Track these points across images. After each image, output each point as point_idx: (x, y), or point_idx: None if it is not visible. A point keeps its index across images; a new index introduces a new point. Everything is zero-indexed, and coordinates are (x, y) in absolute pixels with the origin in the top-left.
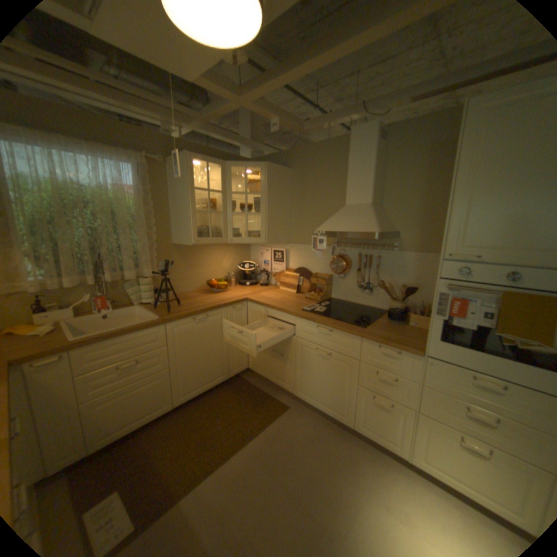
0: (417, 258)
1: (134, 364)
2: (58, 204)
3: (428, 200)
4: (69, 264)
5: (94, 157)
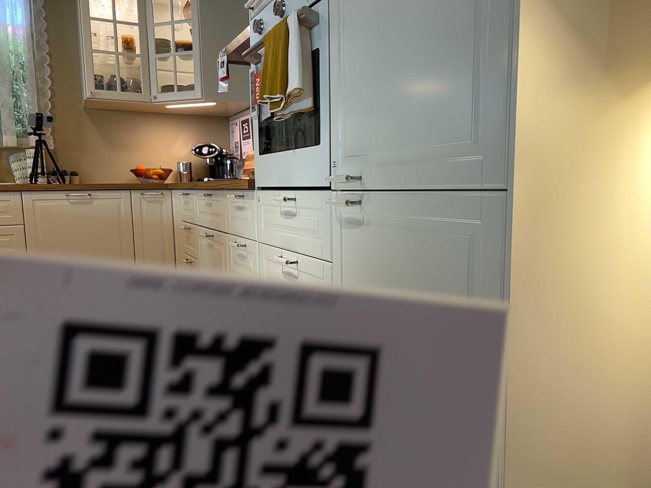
0: None
1: None
2: None
3: None
4: None
5: None
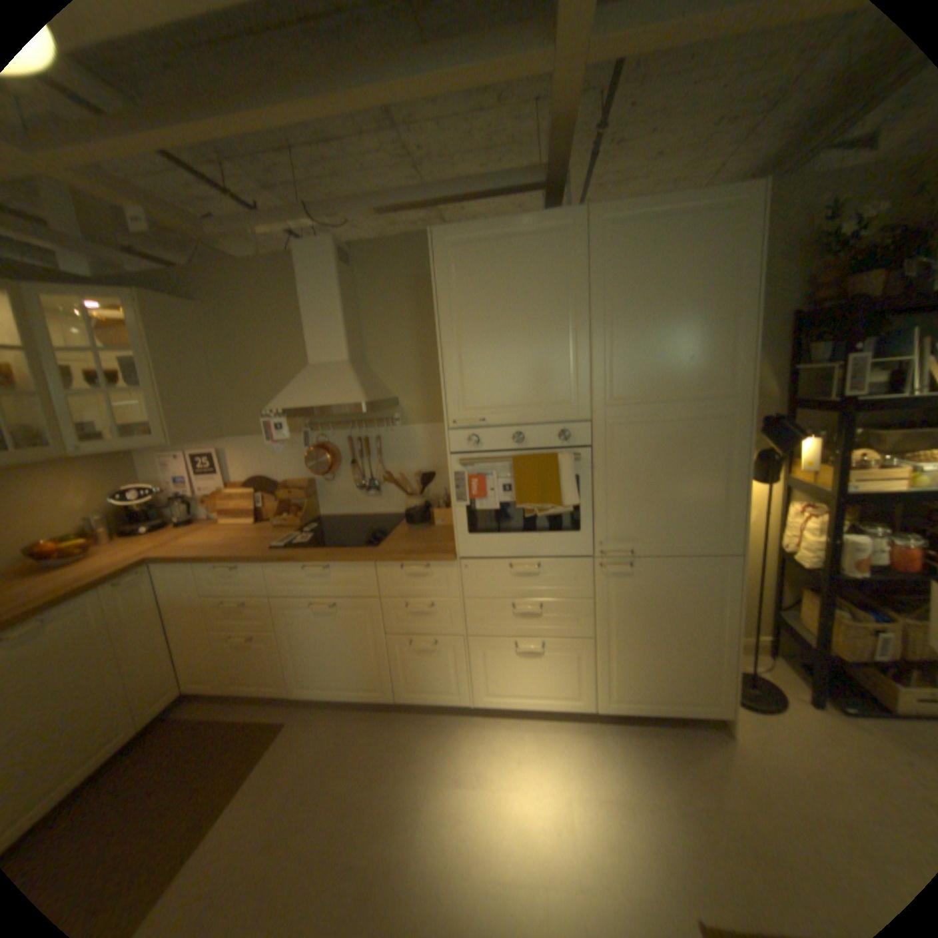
0: (428, 433)
1: None
2: None
3: (423, 354)
4: None
5: None
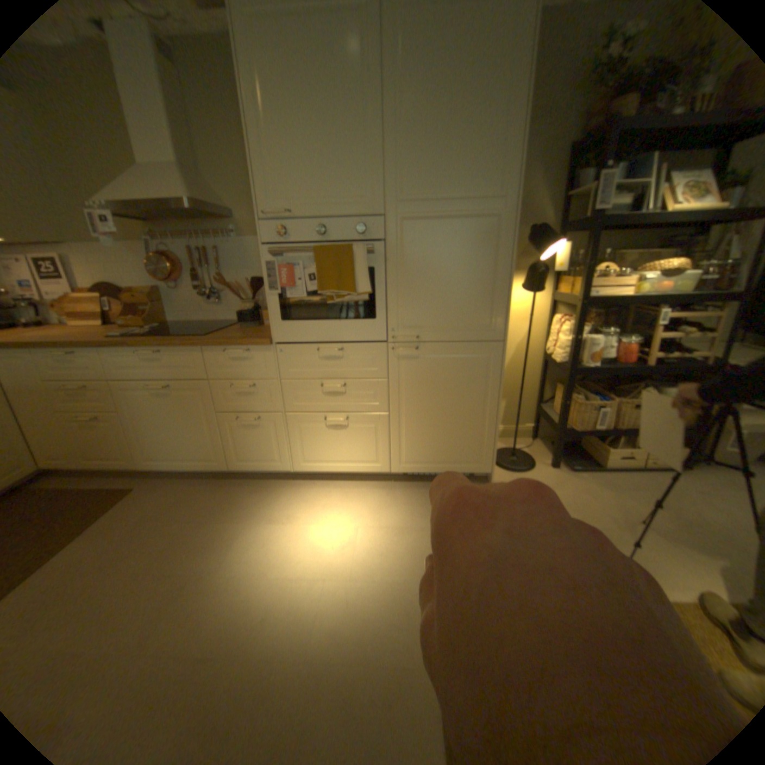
0: None
1: None
2: None
3: None
4: None
5: None
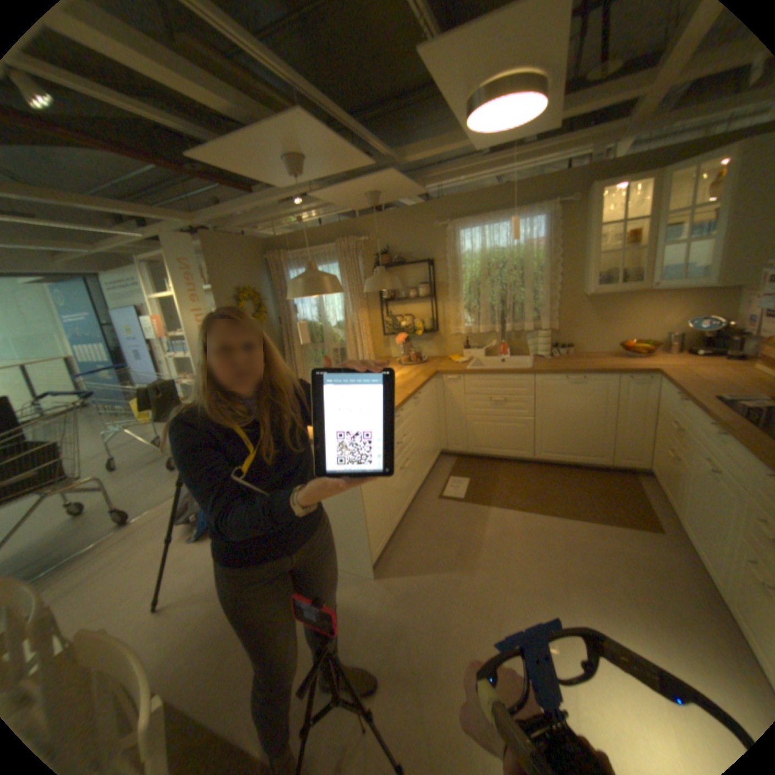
0: None
1: (502, 401)
2: (482, 268)
3: None
4: (484, 314)
5: (512, 220)
